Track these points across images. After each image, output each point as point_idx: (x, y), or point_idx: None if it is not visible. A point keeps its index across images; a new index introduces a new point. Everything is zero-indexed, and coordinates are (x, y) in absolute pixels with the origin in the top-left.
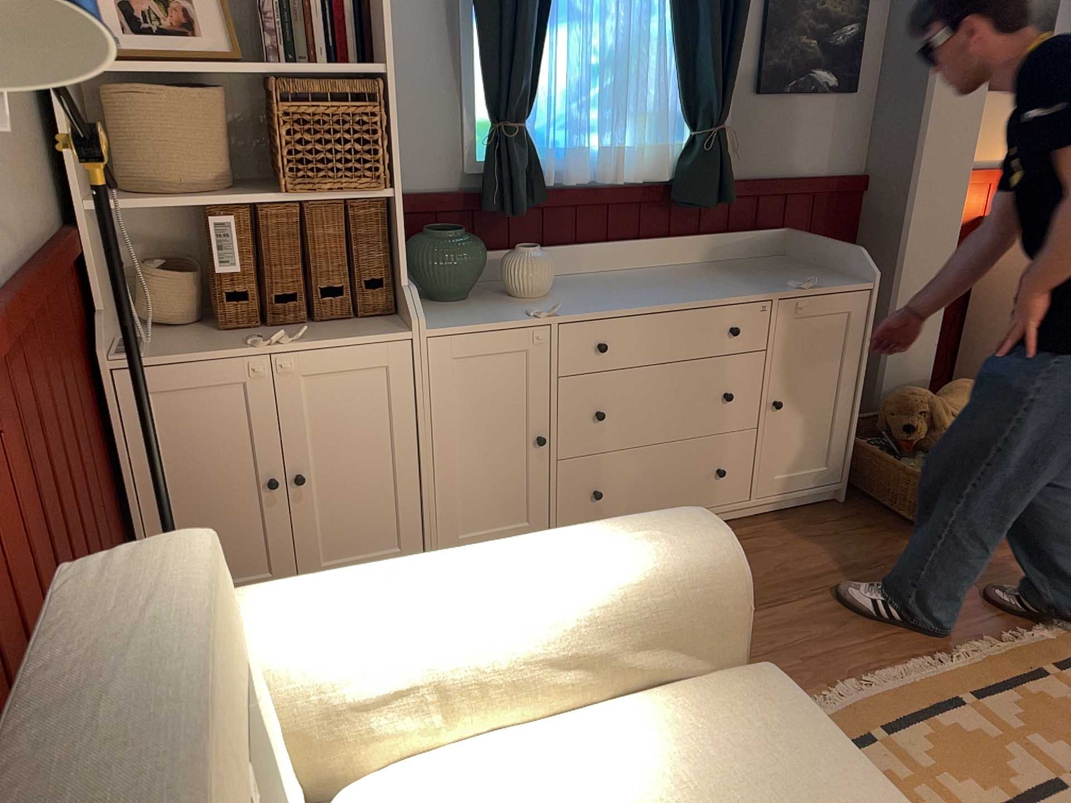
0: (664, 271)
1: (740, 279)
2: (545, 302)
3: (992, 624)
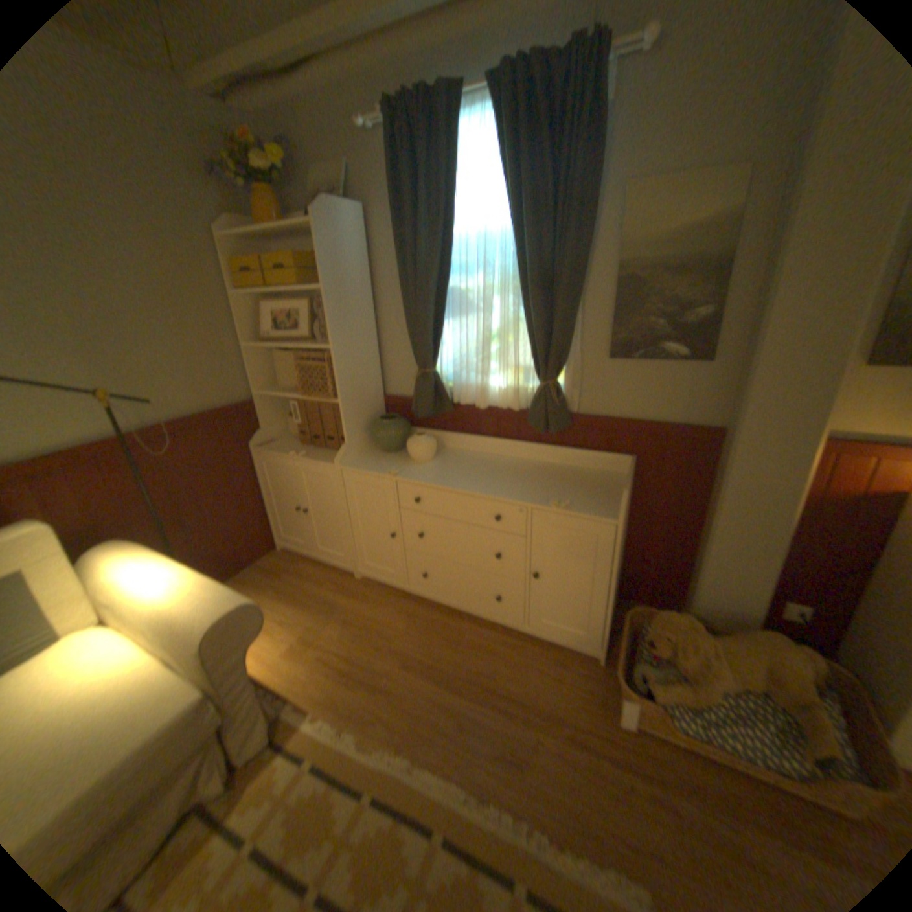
0: (522, 464)
1: (542, 485)
2: (416, 466)
3: (547, 825)
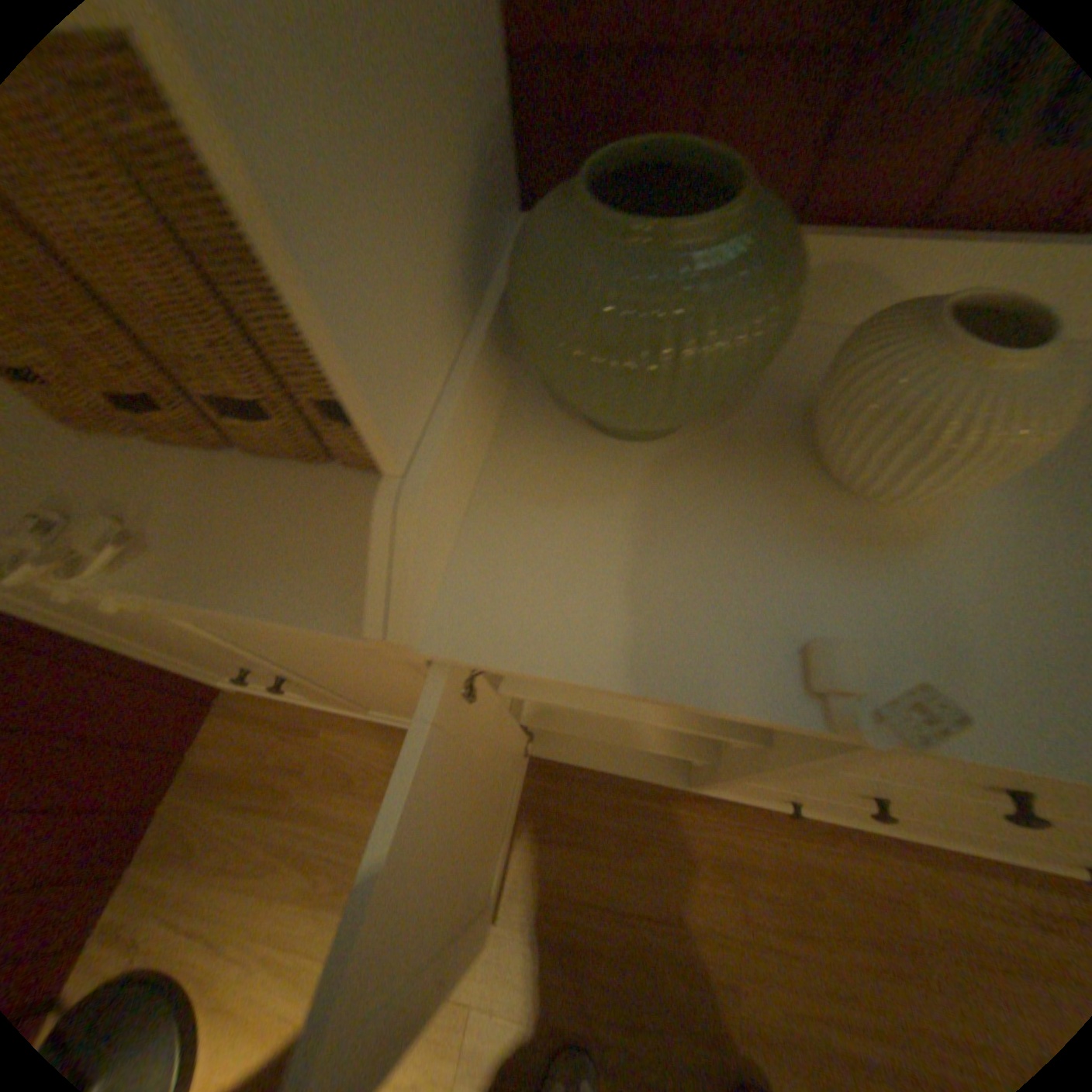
0: None
1: None
2: (937, 547)
3: None
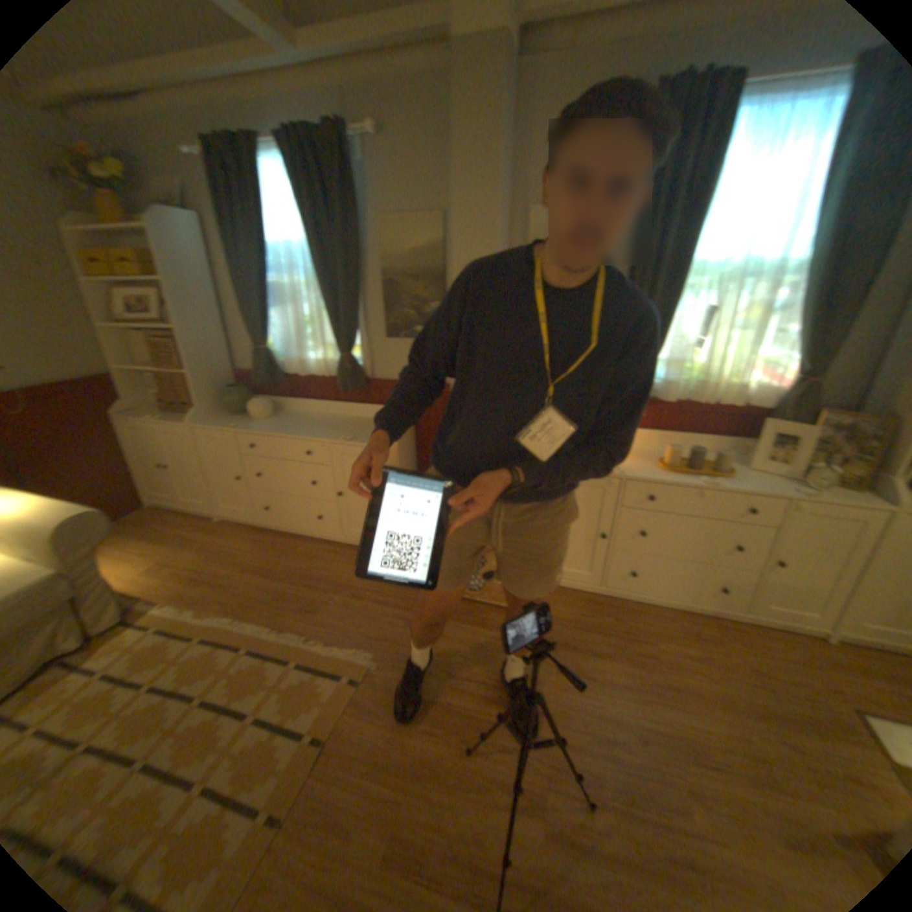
0: (337, 419)
1: (342, 430)
2: (252, 423)
3: (319, 637)
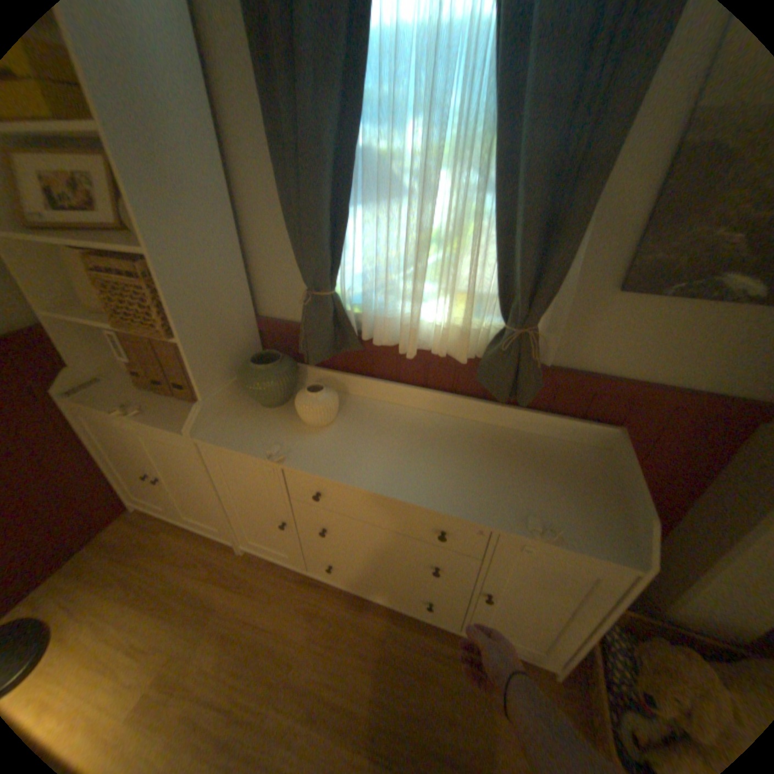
0: (461, 428)
1: (503, 478)
2: (312, 435)
3: None
